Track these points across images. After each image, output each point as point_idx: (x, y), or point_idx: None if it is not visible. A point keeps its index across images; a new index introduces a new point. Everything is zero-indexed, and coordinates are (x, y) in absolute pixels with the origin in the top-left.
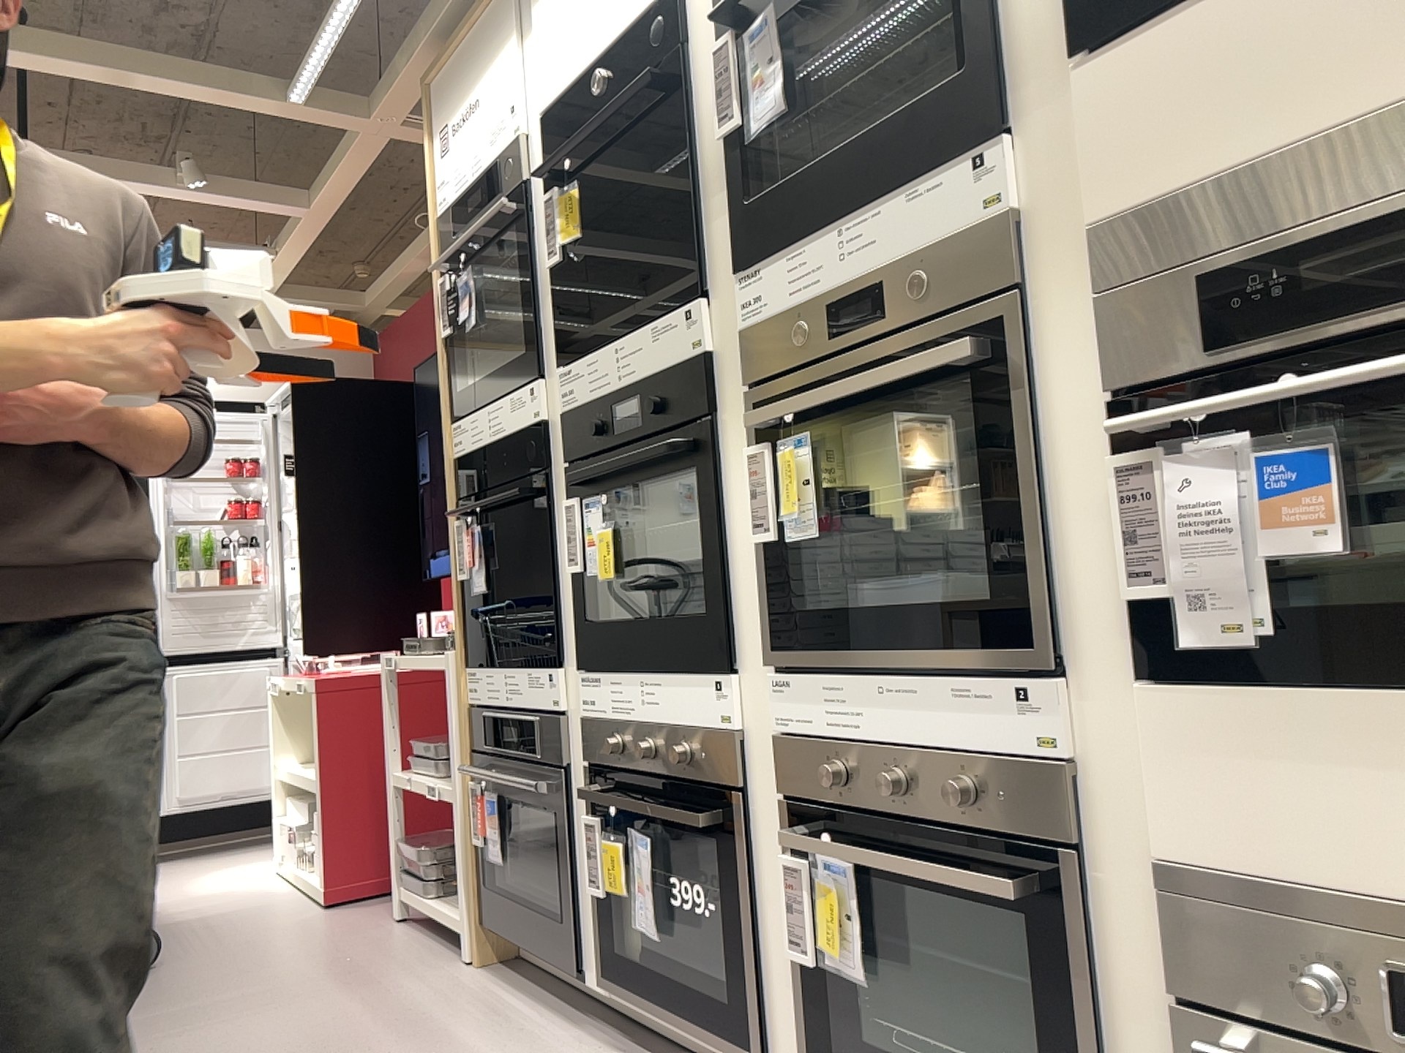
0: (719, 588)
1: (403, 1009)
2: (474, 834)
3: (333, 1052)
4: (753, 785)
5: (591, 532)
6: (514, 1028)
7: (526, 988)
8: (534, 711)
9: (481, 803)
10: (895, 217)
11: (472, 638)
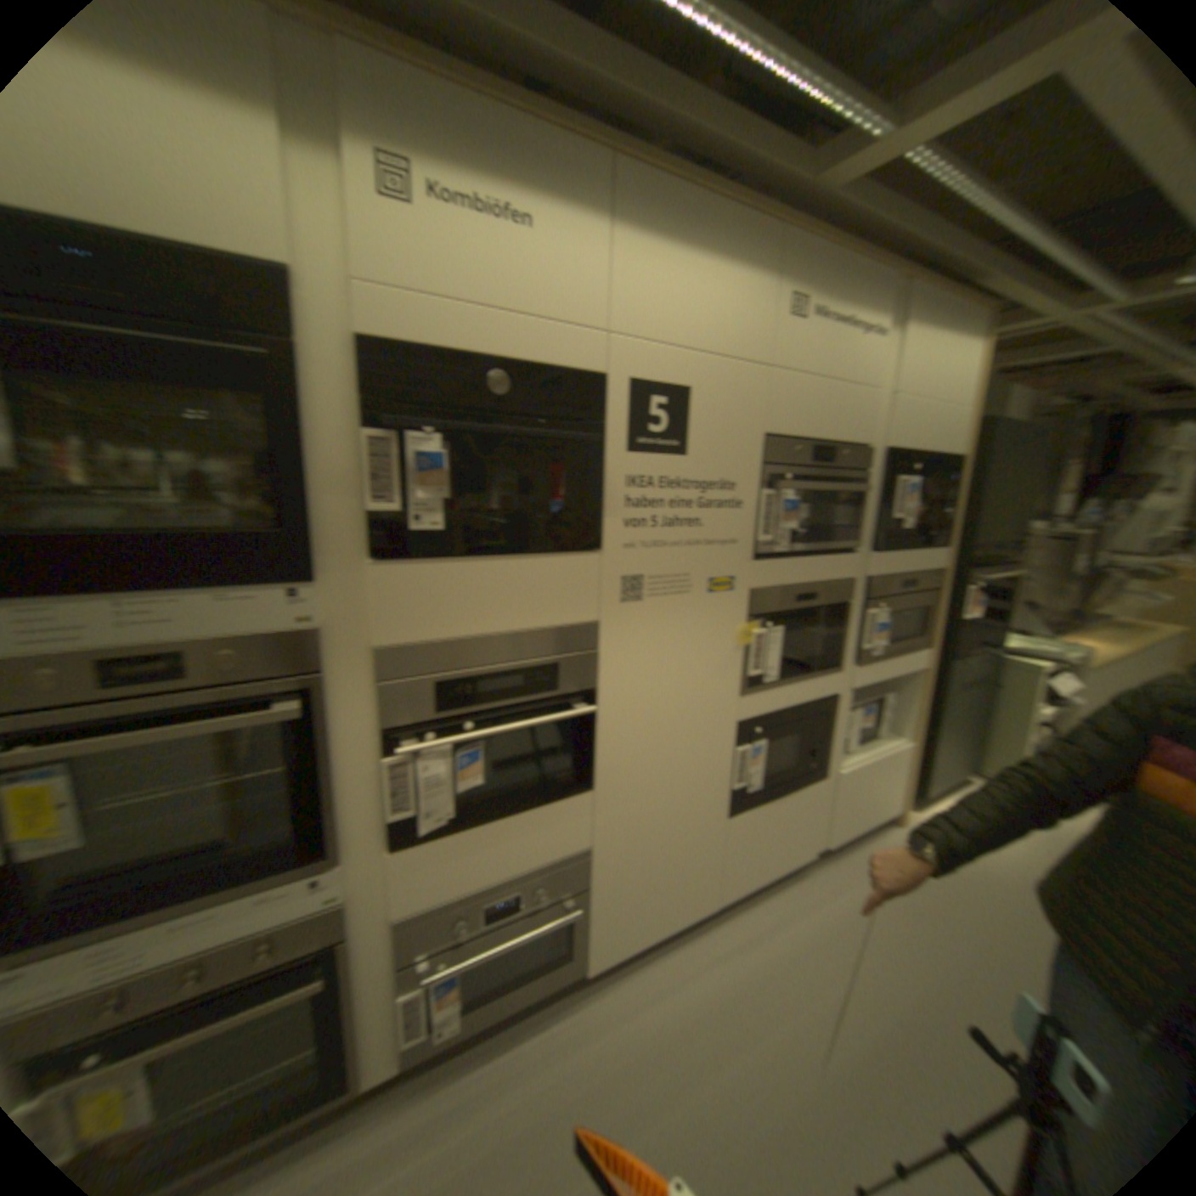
0: None
1: None
2: None
3: None
4: None
5: None
6: None
7: None
8: None
9: None
10: (194, 611)
11: None
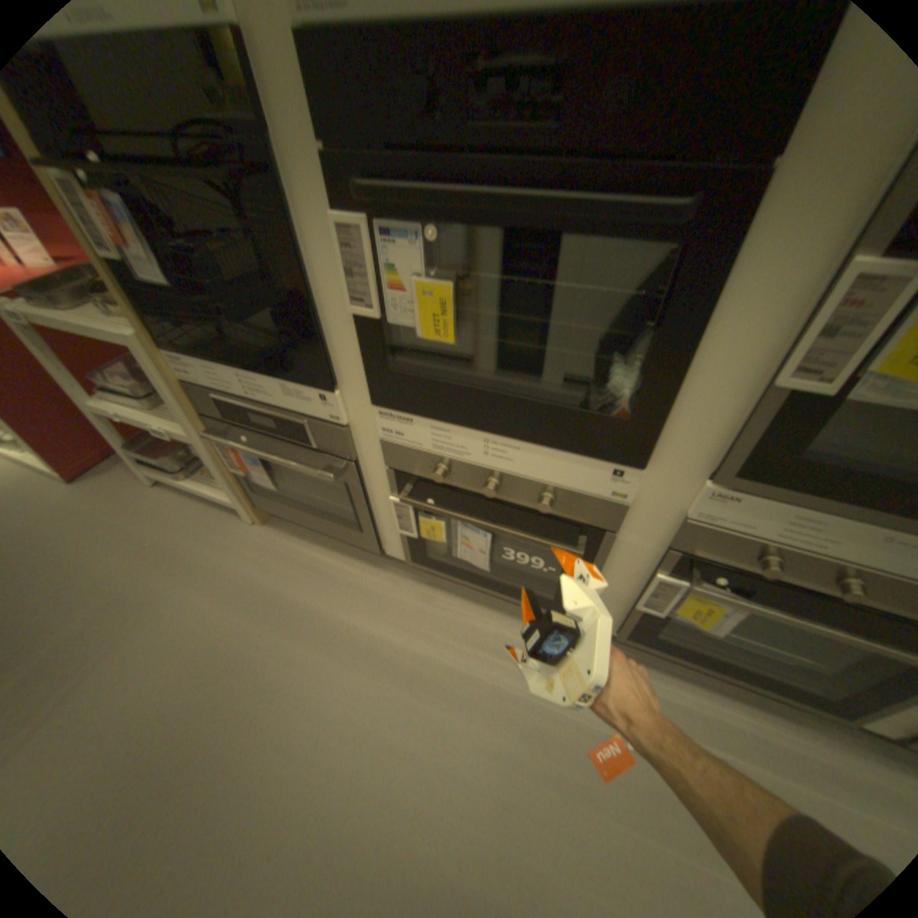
0: (666, 399)
1: (246, 591)
2: (231, 467)
3: (233, 661)
4: (628, 526)
5: (401, 272)
6: (342, 584)
7: (315, 538)
8: (300, 413)
9: (237, 455)
10: None
11: (154, 319)
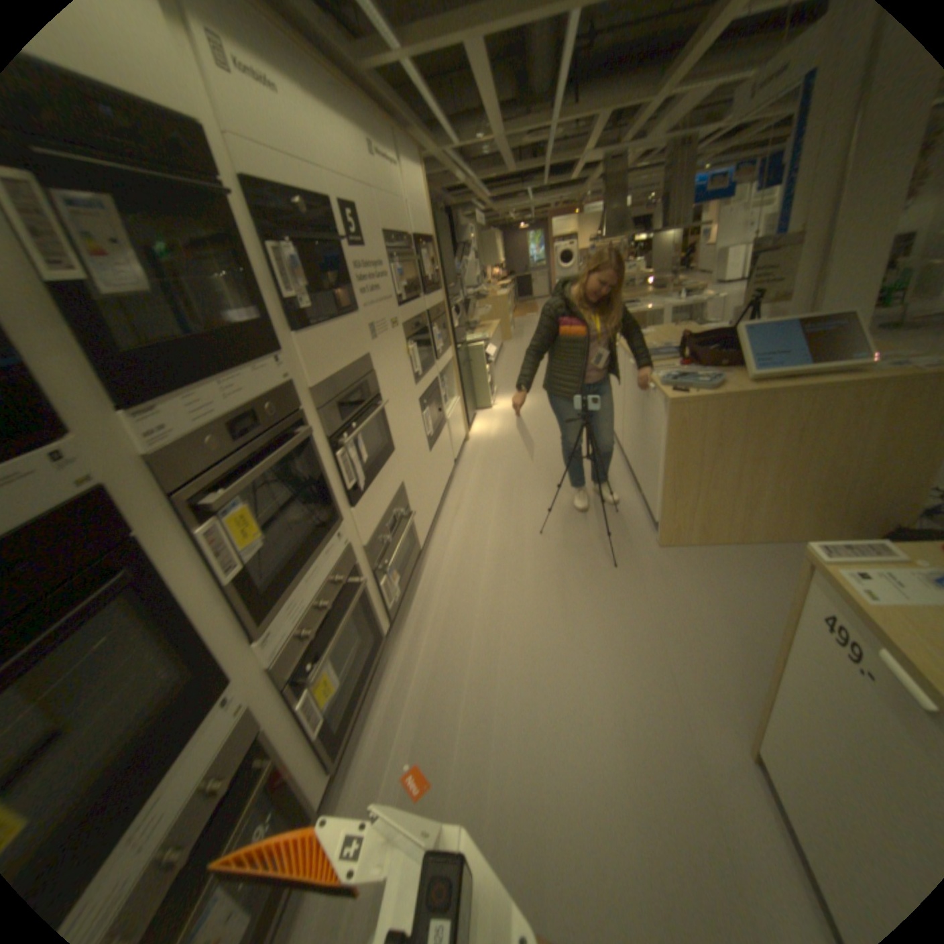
0: (197, 644)
1: None
2: None
3: None
4: (254, 721)
5: None
6: None
7: None
8: None
9: None
10: (250, 378)
11: None
